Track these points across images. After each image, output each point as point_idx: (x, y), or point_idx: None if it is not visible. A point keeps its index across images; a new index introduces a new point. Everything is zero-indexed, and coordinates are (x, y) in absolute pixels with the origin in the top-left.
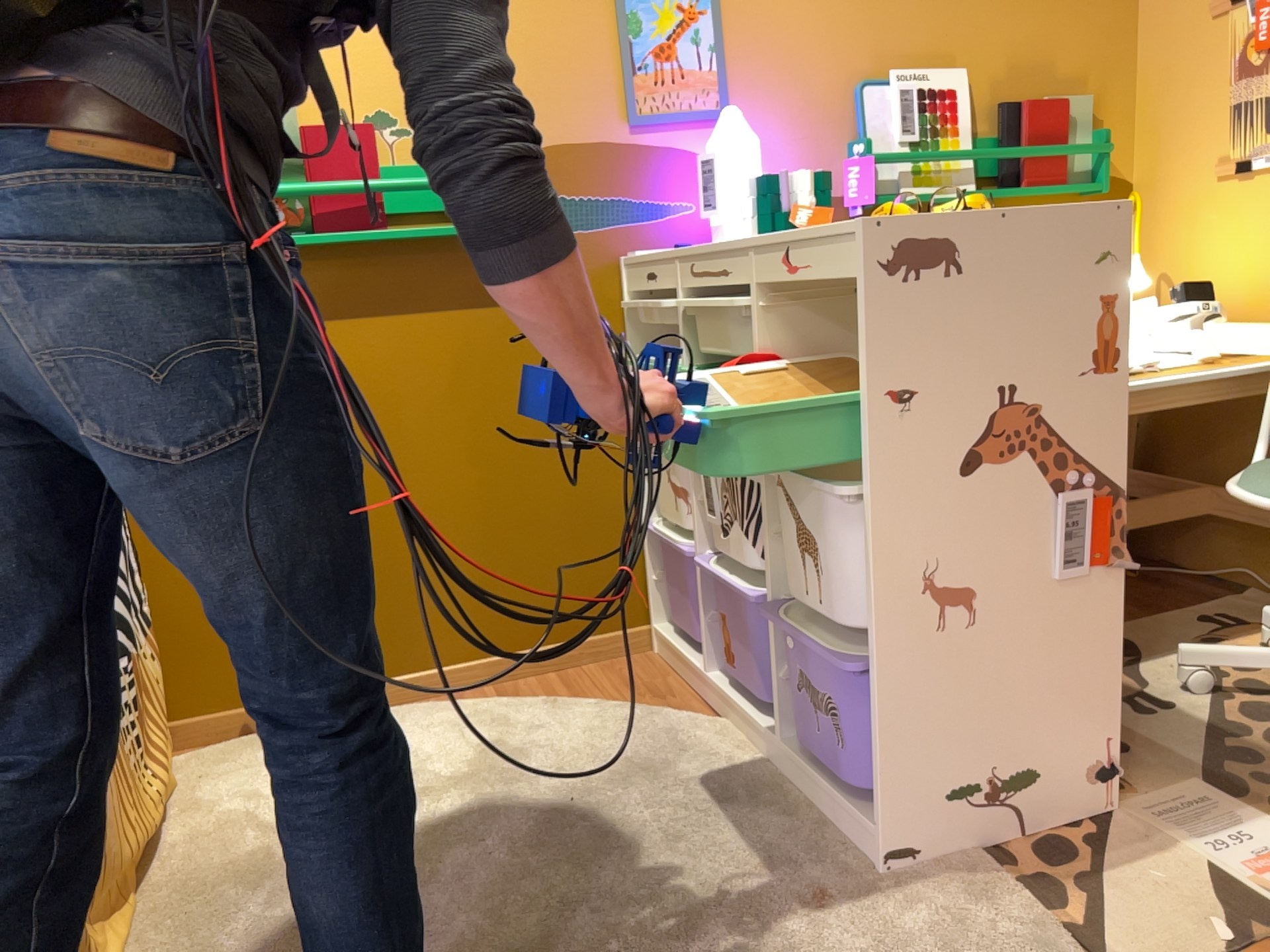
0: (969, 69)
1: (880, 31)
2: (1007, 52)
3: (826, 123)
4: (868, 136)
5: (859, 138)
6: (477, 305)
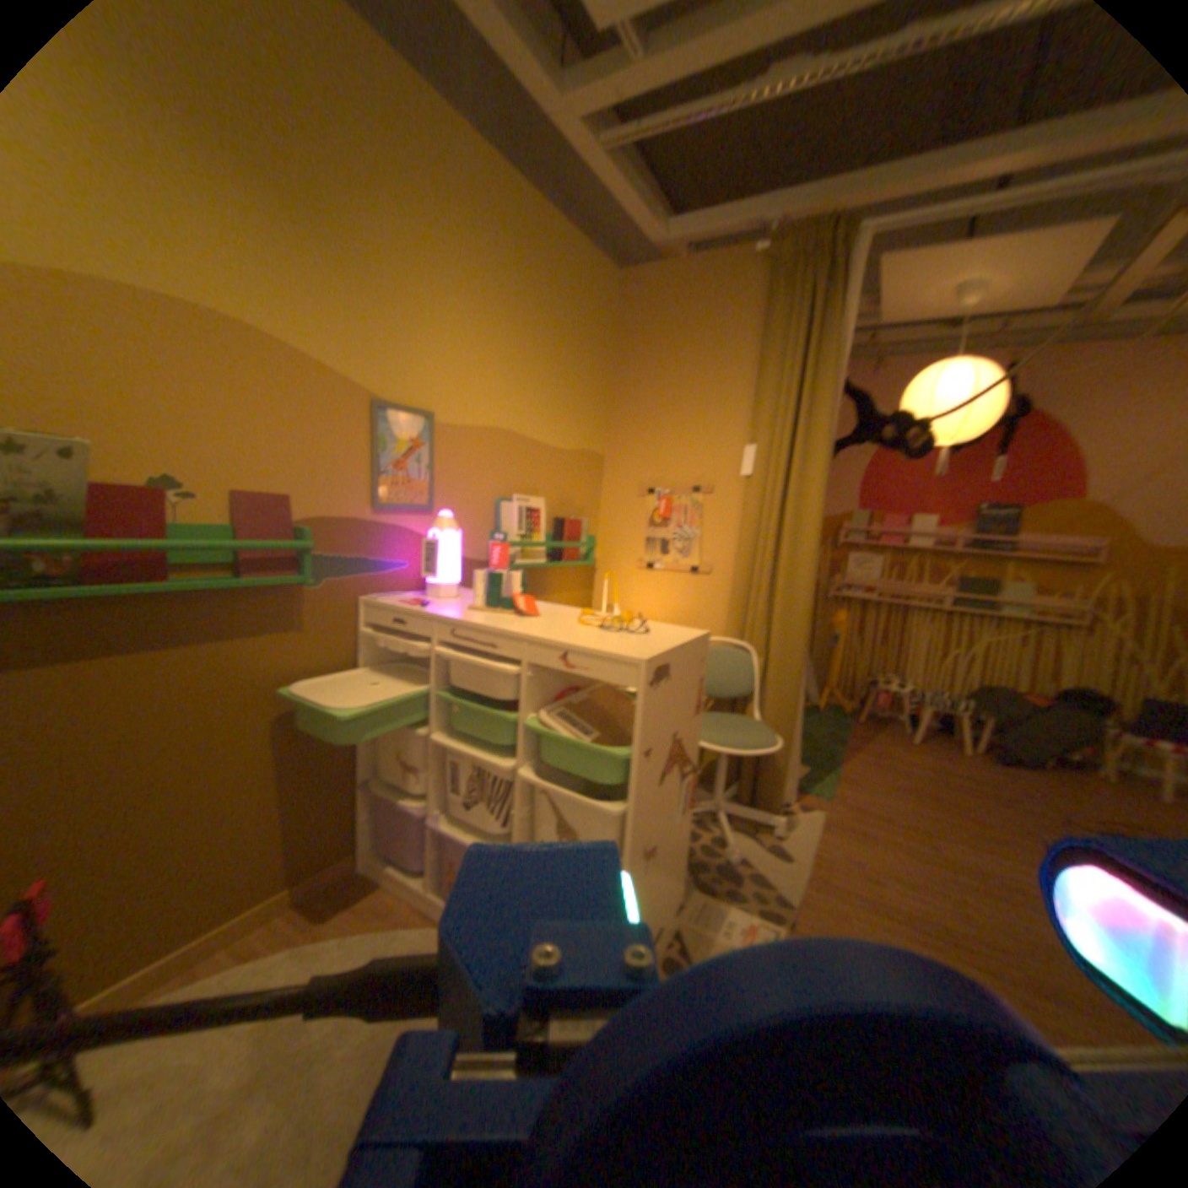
0: (545, 497)
1: (511, 472)
2: (559, 491)
3: (482, 519)
4: (503, 529)
5: (497, 528)
6: (245, 639)
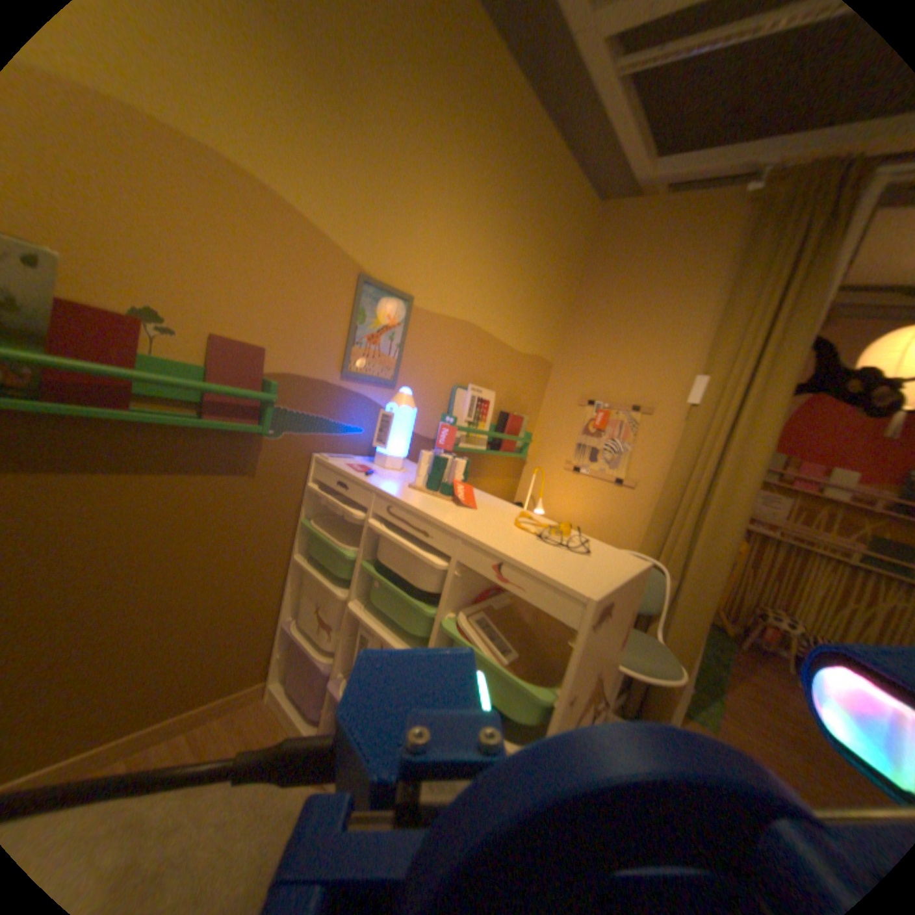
0: (496, 392)
1: (472, 364)
2: (509, 389)
3: (438, 401)
4: (455, 414)
5: (449, 412)
6: (198, 476)
